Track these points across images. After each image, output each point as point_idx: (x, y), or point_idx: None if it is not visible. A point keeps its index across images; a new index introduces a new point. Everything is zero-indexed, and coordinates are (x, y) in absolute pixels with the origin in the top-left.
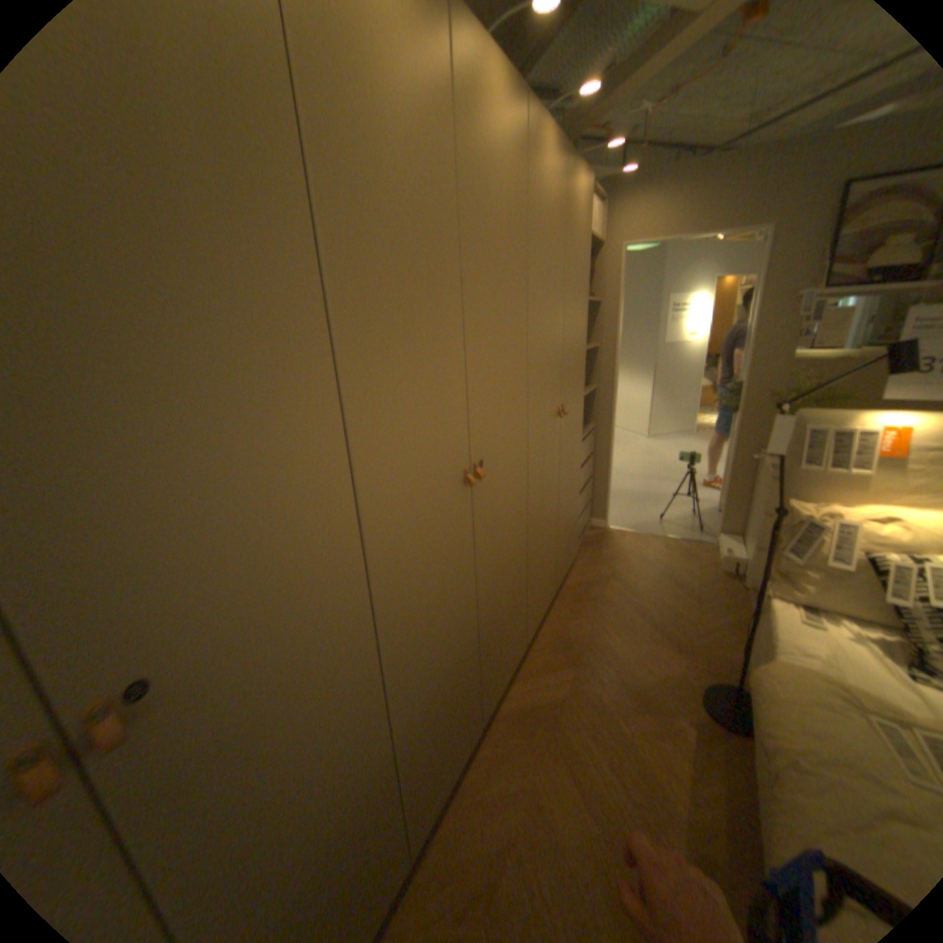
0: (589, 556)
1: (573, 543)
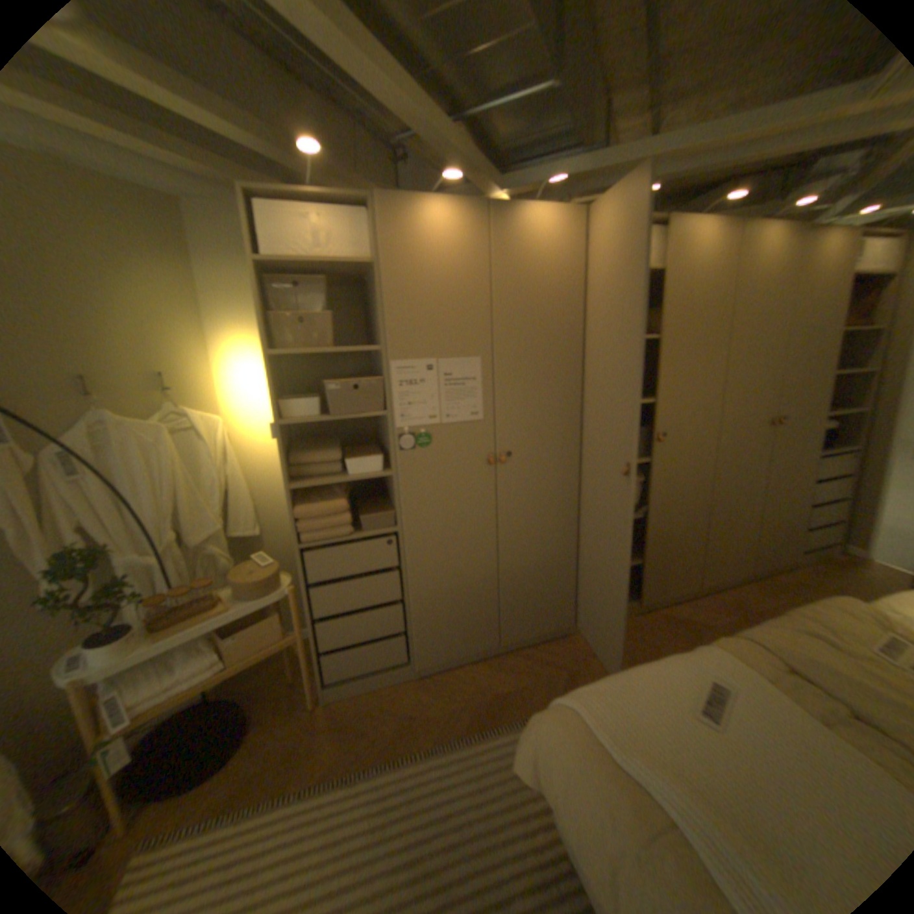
0: (821, 571)
1: (794, 547)
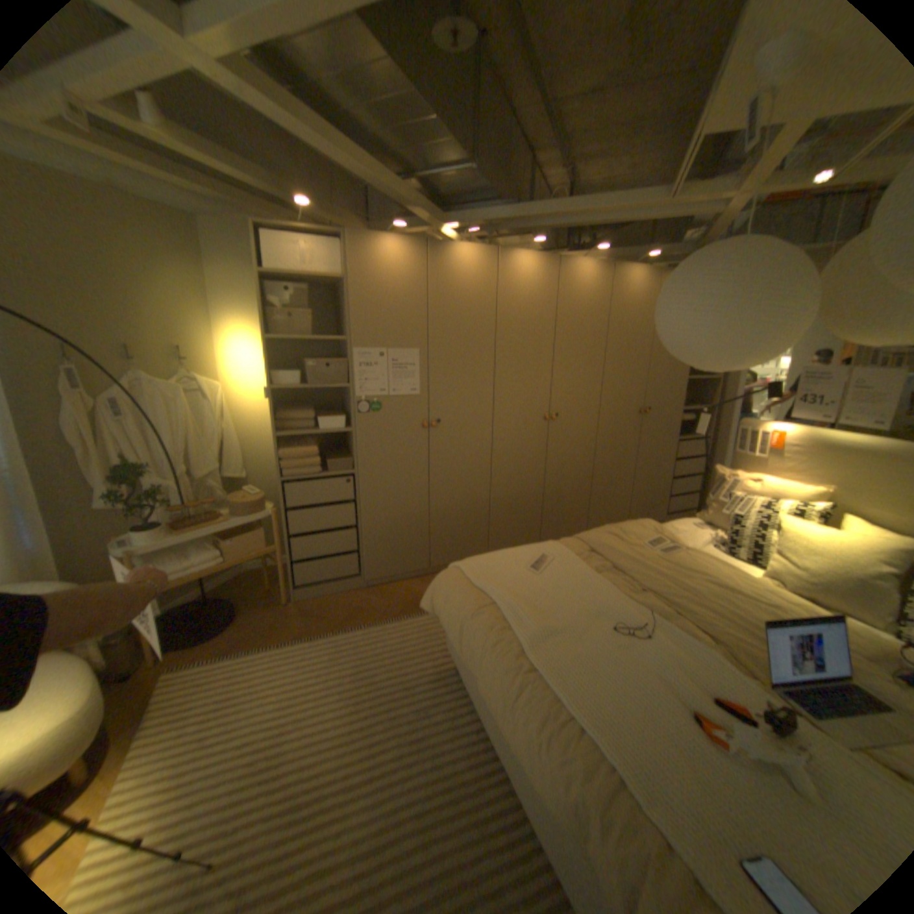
0: None
1: (658, 508)
